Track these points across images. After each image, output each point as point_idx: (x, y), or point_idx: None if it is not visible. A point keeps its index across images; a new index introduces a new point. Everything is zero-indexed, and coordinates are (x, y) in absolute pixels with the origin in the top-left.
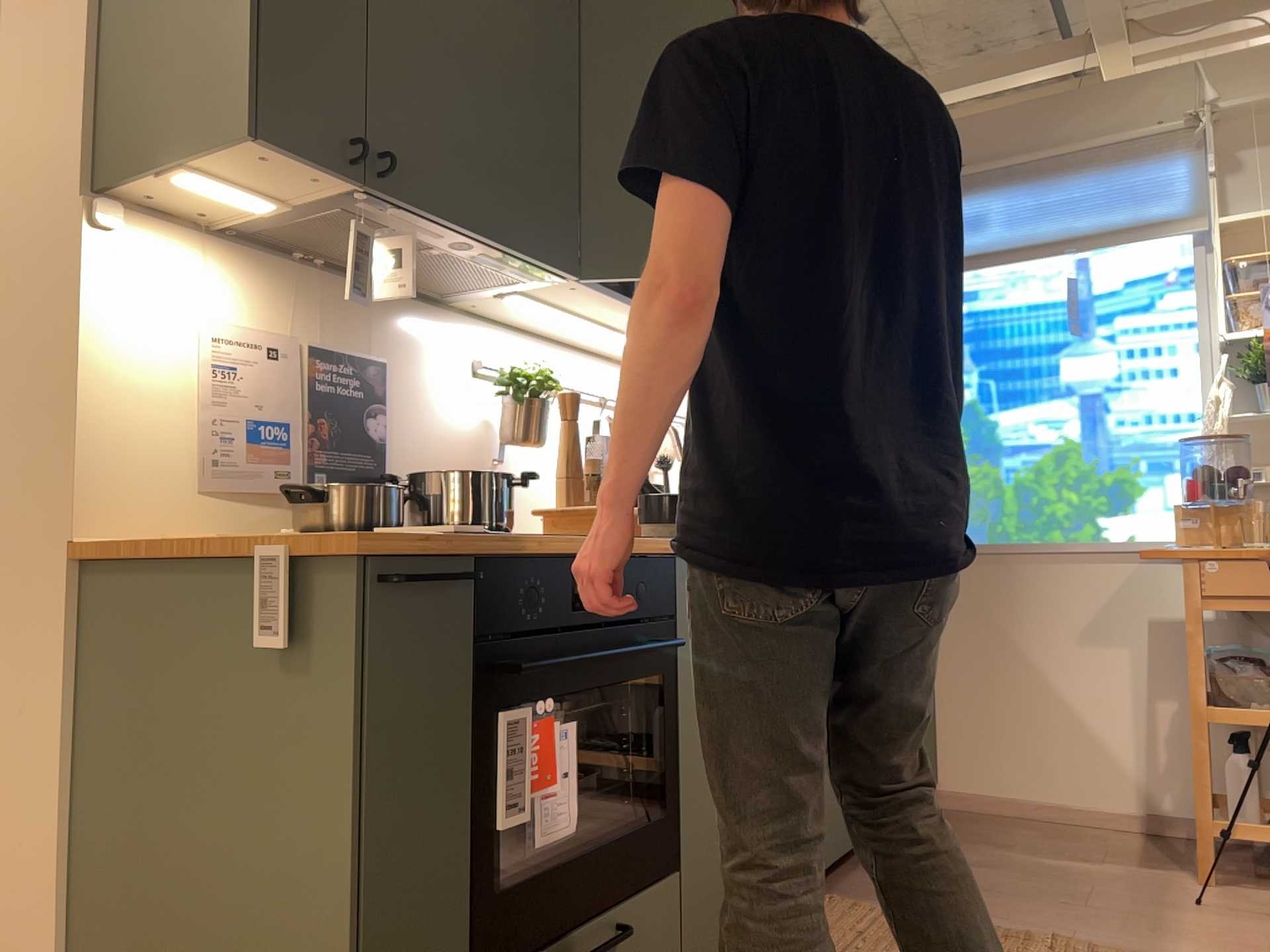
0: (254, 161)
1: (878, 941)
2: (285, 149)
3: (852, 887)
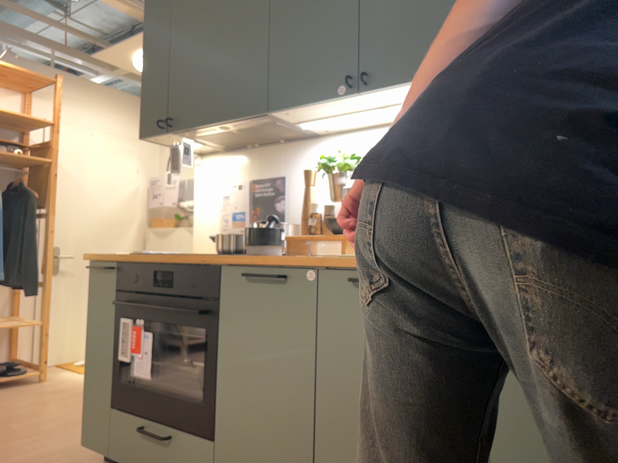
0: (158, 140)
1: None
2: (150, 136)
3: None
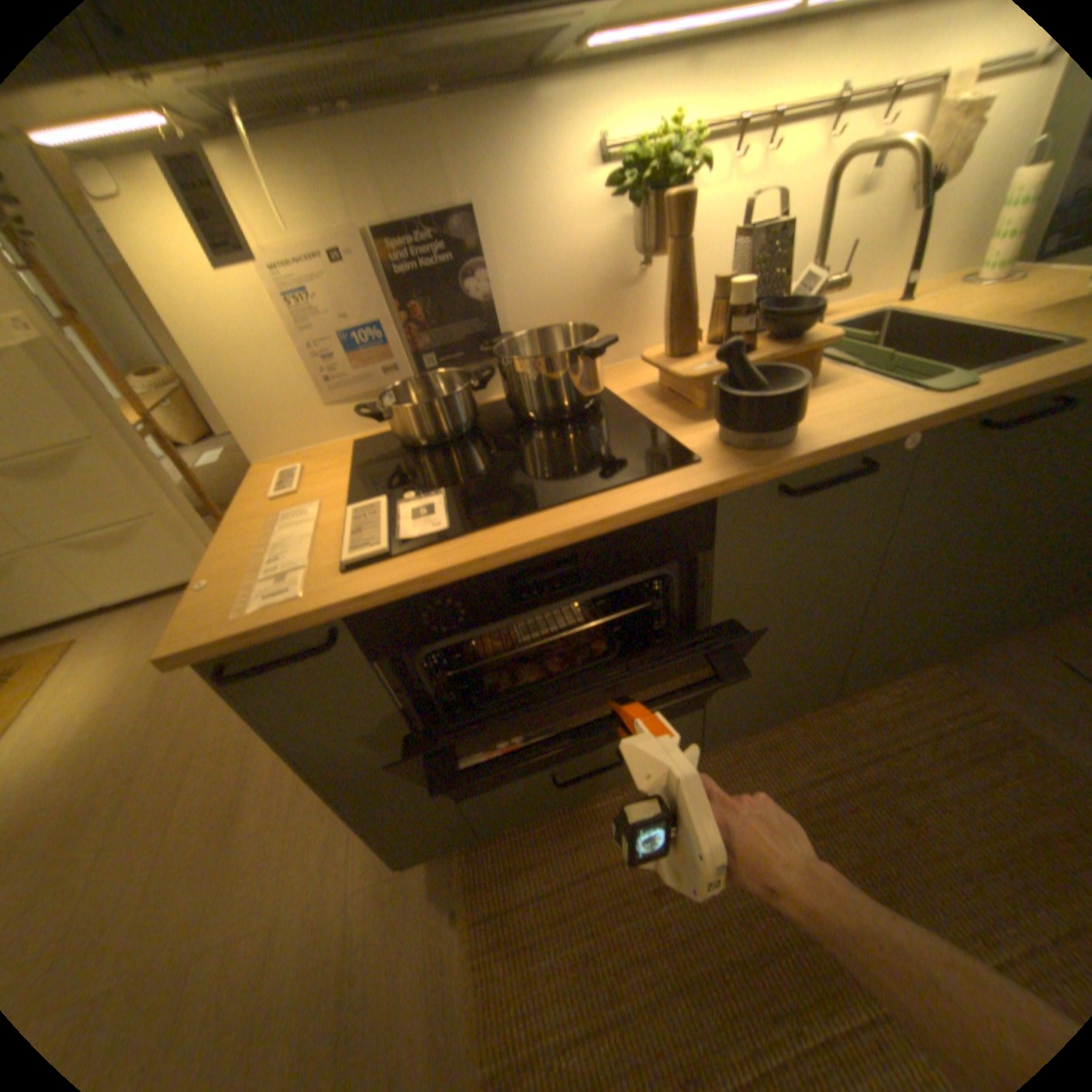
0: None
1: (951, 755)
2: None
3: (989, 660)
